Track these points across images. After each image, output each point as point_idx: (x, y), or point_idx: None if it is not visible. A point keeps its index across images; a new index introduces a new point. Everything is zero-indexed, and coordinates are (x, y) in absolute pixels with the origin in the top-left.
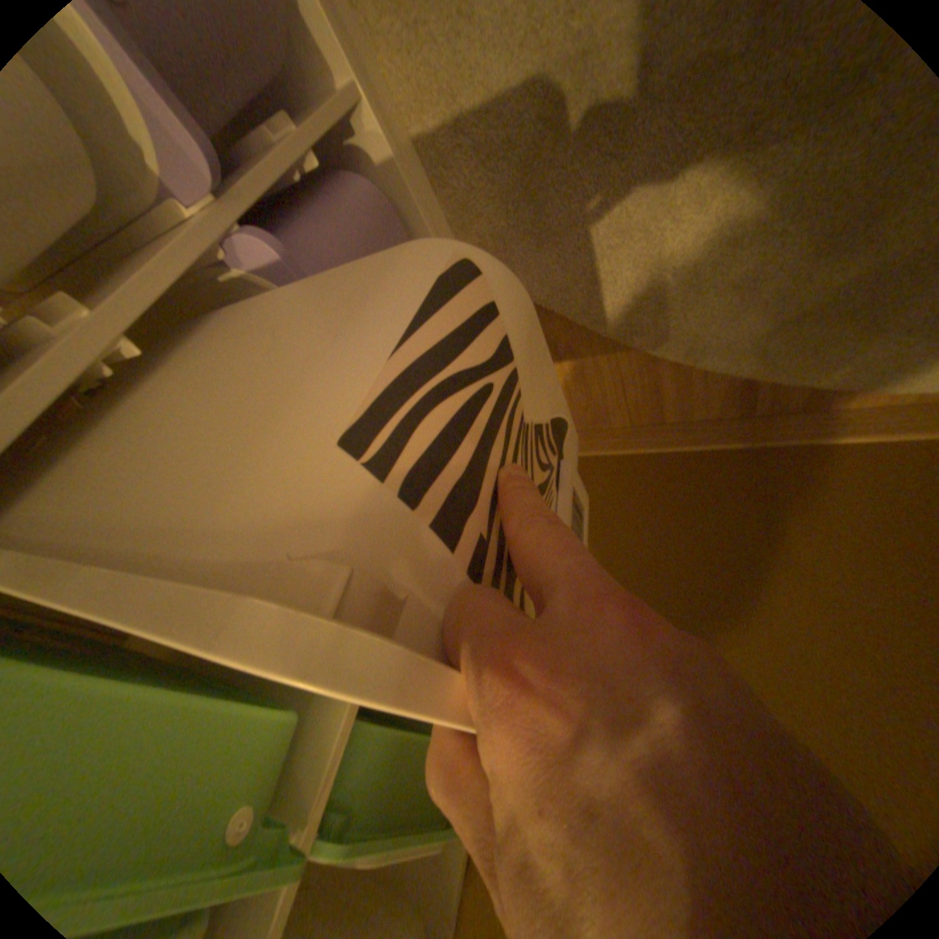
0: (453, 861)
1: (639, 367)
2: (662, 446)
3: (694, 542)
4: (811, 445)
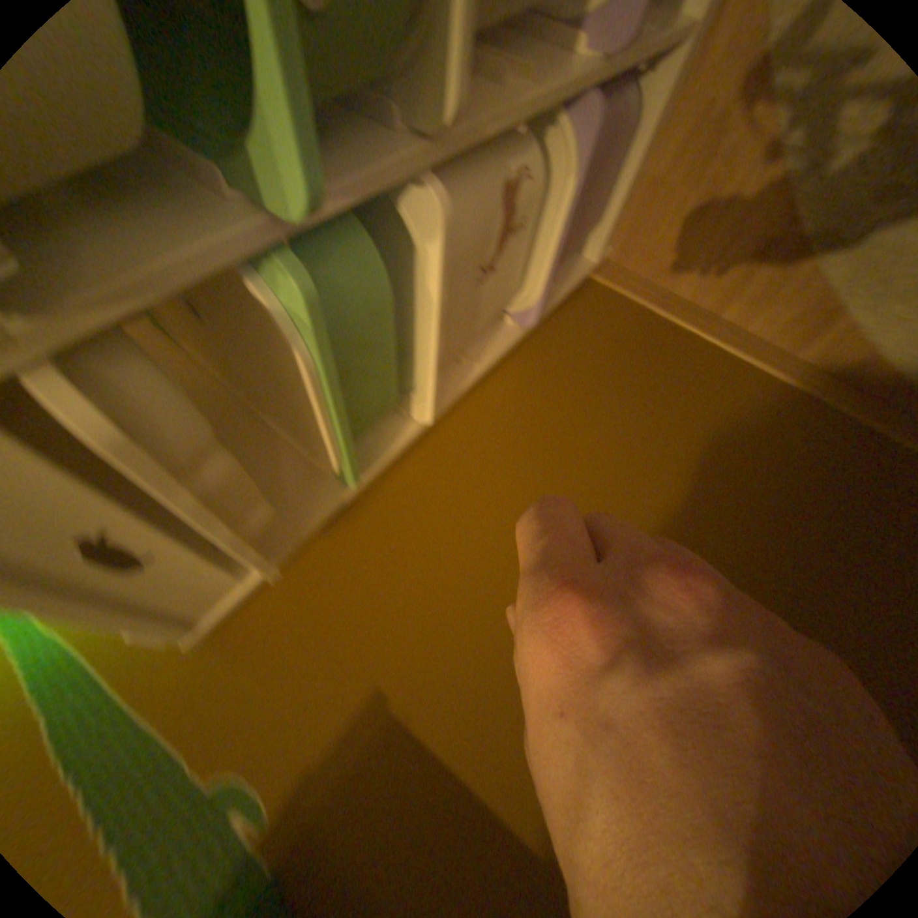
0: (324, 507)
1: (764, 228)
2: (706, 331)
3: (691, 410)
4: (825, 401)
